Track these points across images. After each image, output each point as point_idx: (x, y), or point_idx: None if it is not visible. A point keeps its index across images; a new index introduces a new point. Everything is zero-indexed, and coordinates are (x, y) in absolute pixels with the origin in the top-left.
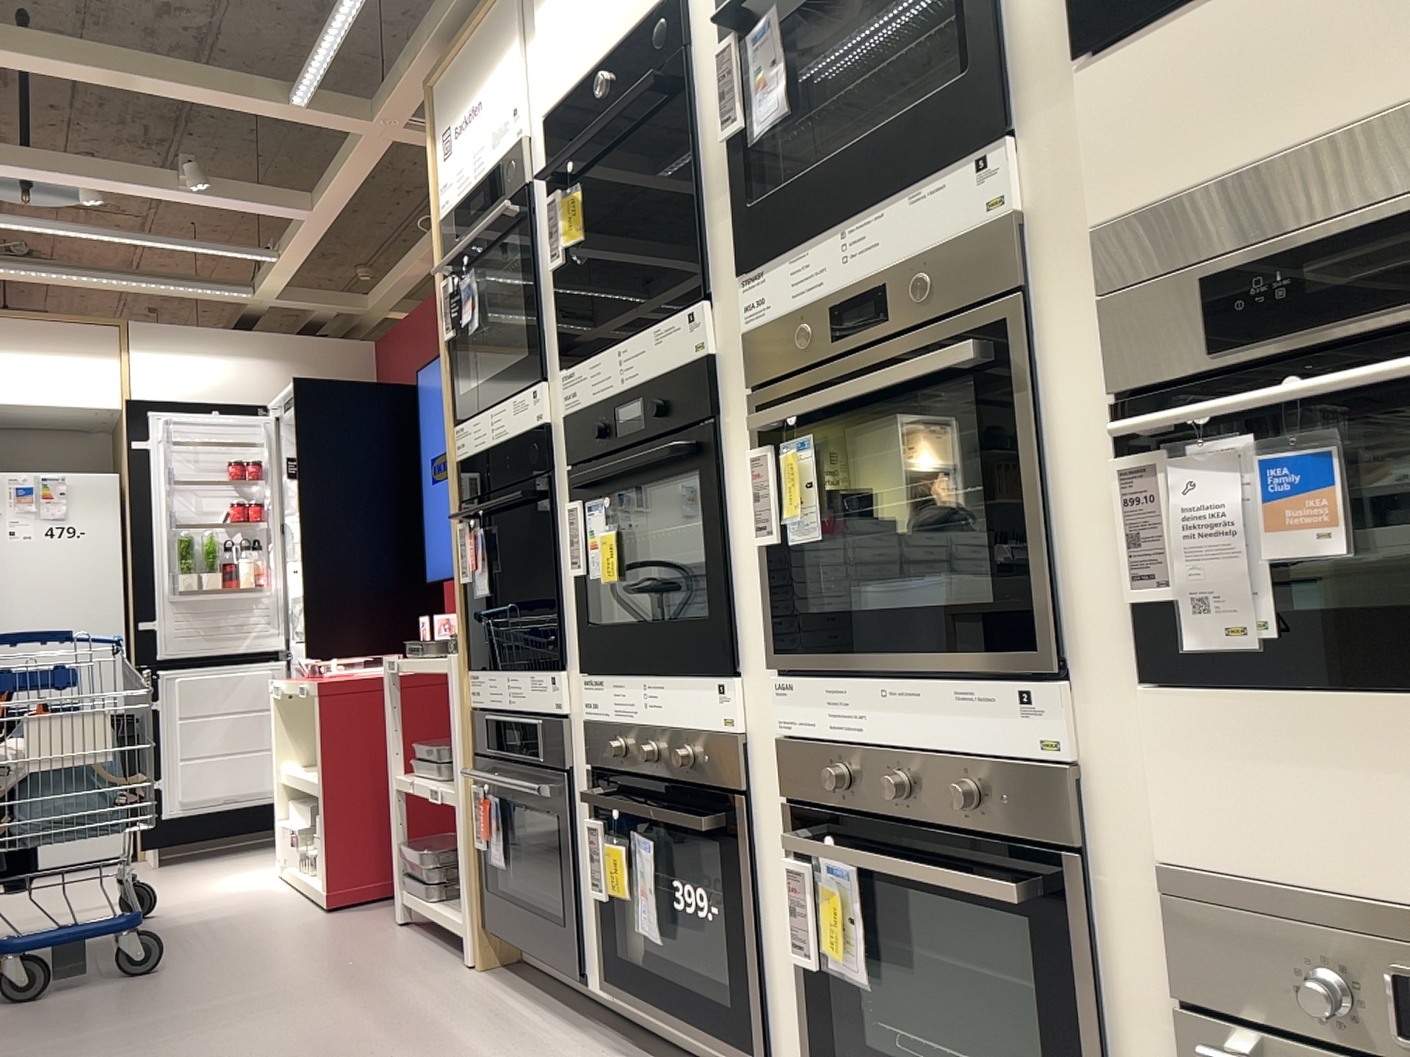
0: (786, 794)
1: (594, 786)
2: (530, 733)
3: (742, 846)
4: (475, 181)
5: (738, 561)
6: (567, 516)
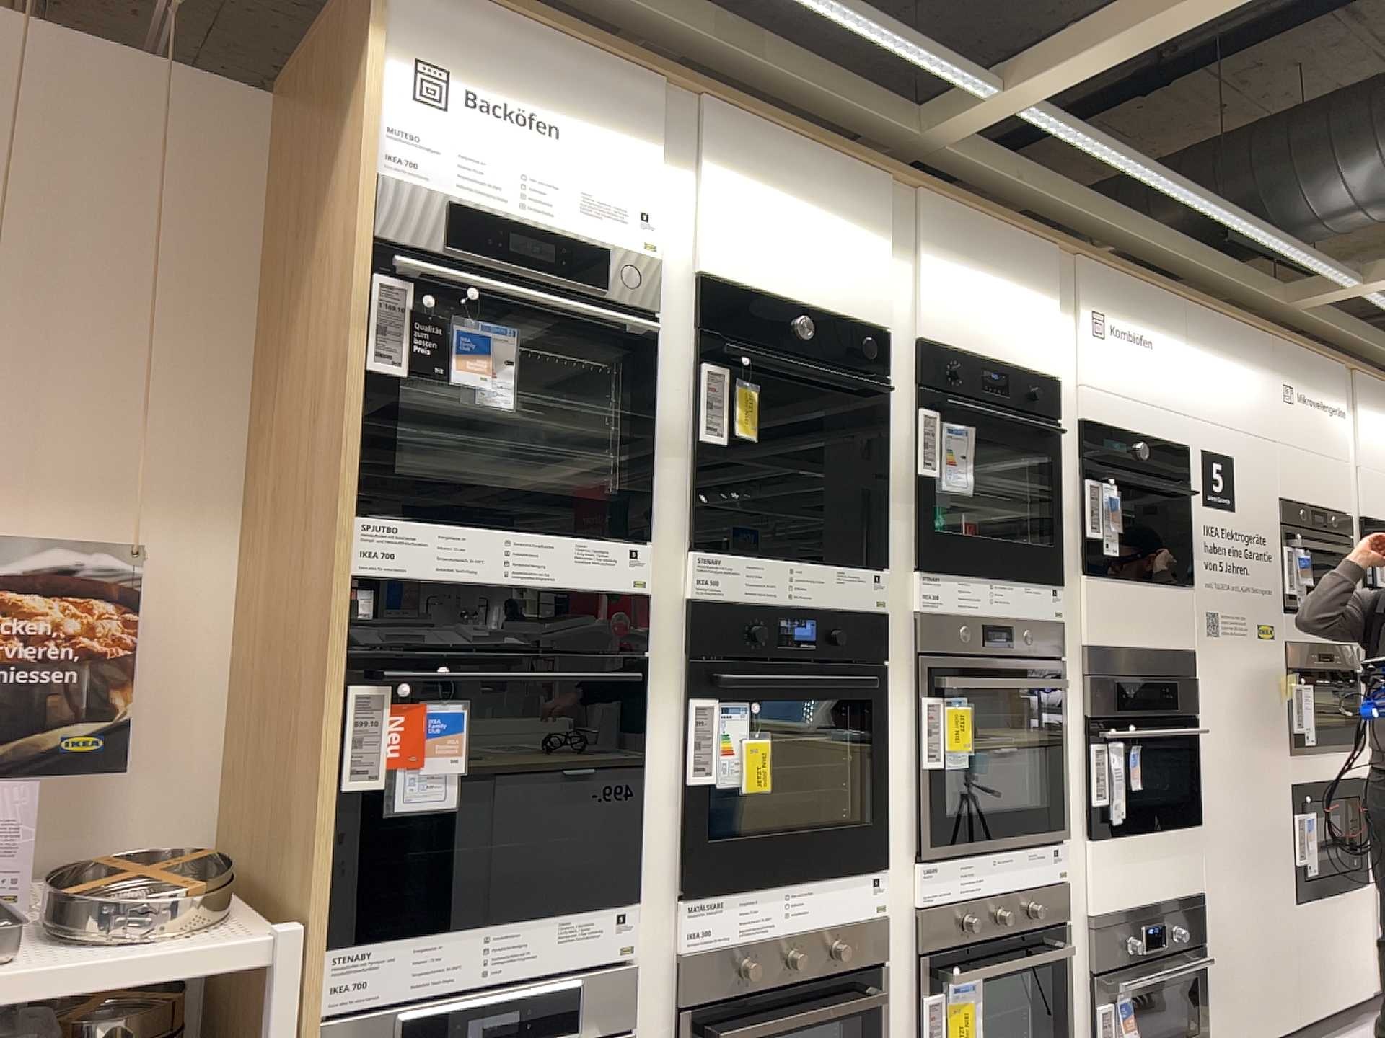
0: (917, 948)
1: (689, 1027)
2: (548, 1004)
3: (885, 1004)
4: (528, 213)
5: (888, 776)
6: (697, 717)
